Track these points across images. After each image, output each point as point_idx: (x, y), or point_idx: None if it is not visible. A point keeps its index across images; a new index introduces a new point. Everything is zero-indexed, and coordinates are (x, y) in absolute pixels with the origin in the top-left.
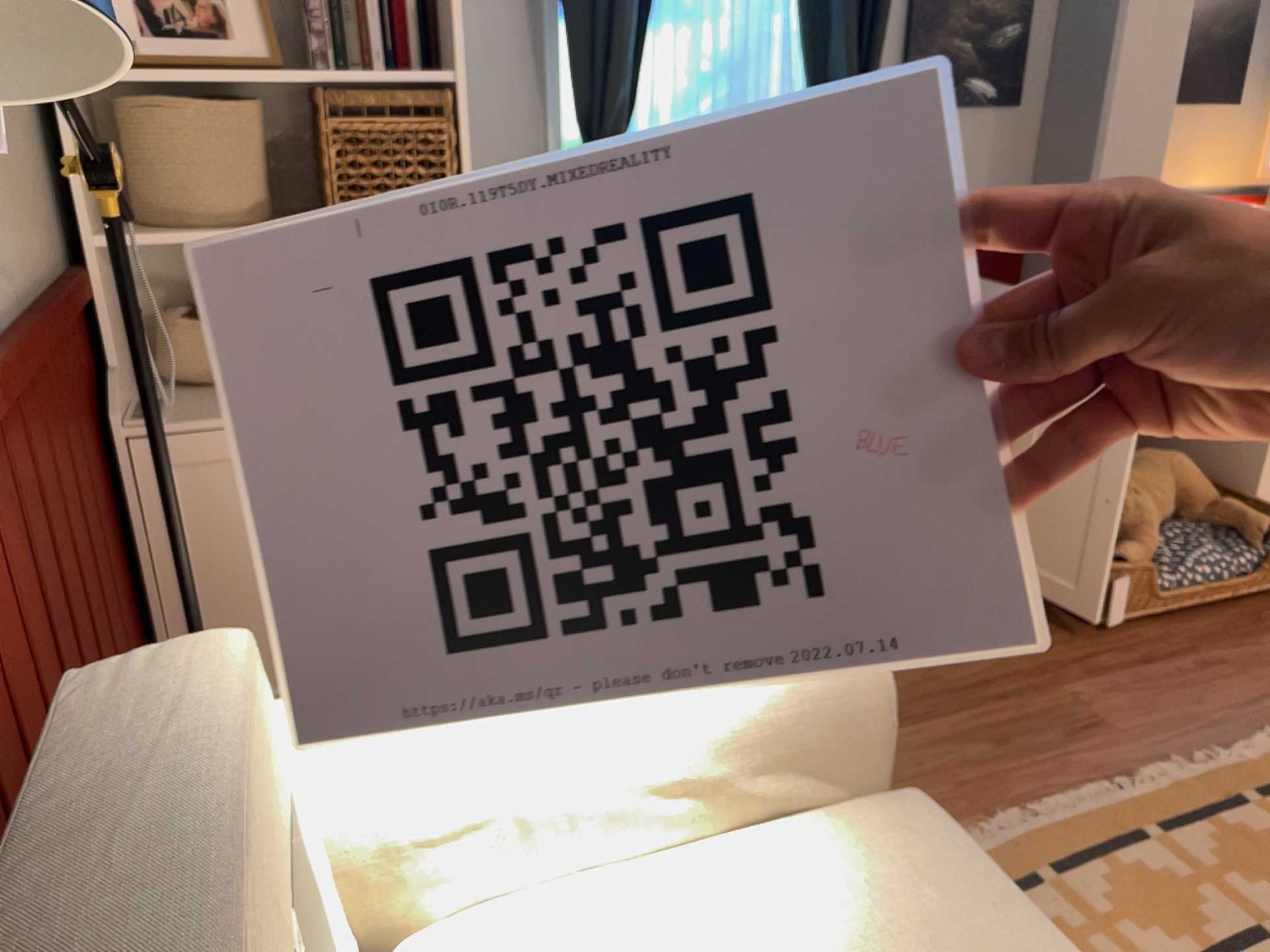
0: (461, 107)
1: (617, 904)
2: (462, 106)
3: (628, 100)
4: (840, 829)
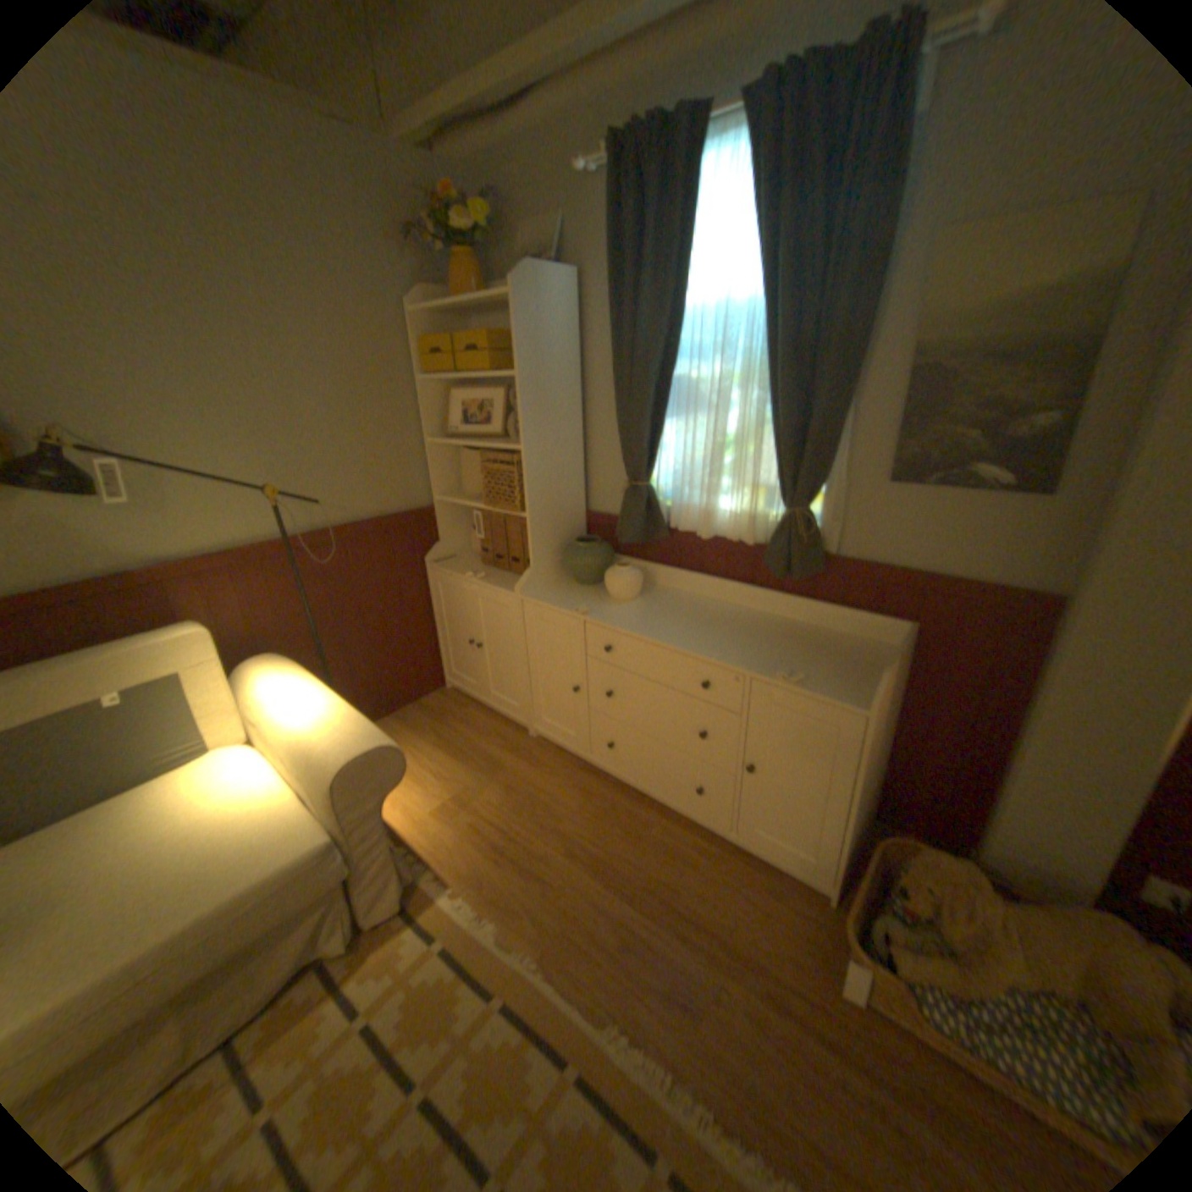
0: (532, 461)
1: (250, 781)
2: (525, 462)
3: (644, 460)
4: (293, 824)
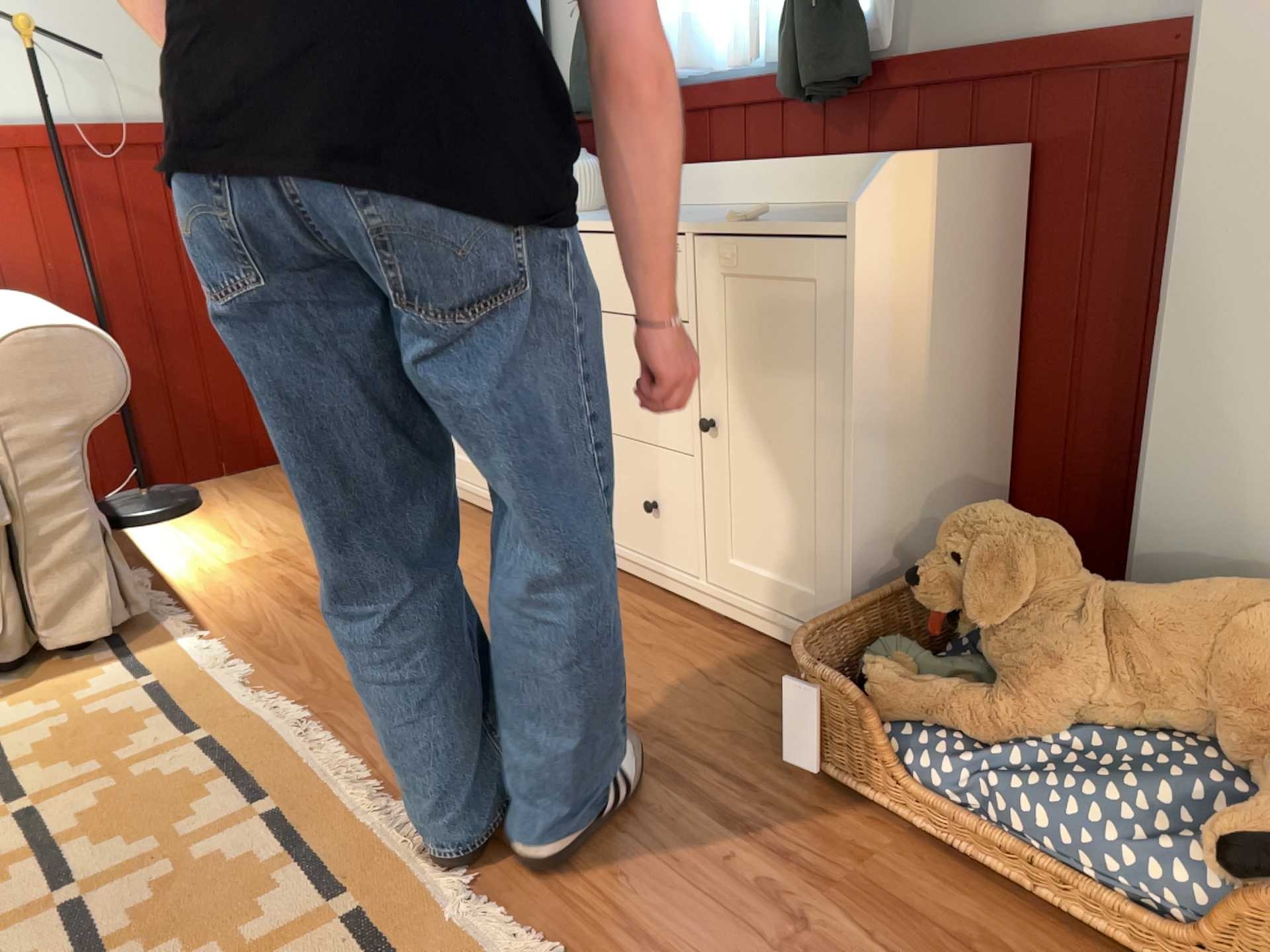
0: None
1: None
2: None
3: None
4: None
